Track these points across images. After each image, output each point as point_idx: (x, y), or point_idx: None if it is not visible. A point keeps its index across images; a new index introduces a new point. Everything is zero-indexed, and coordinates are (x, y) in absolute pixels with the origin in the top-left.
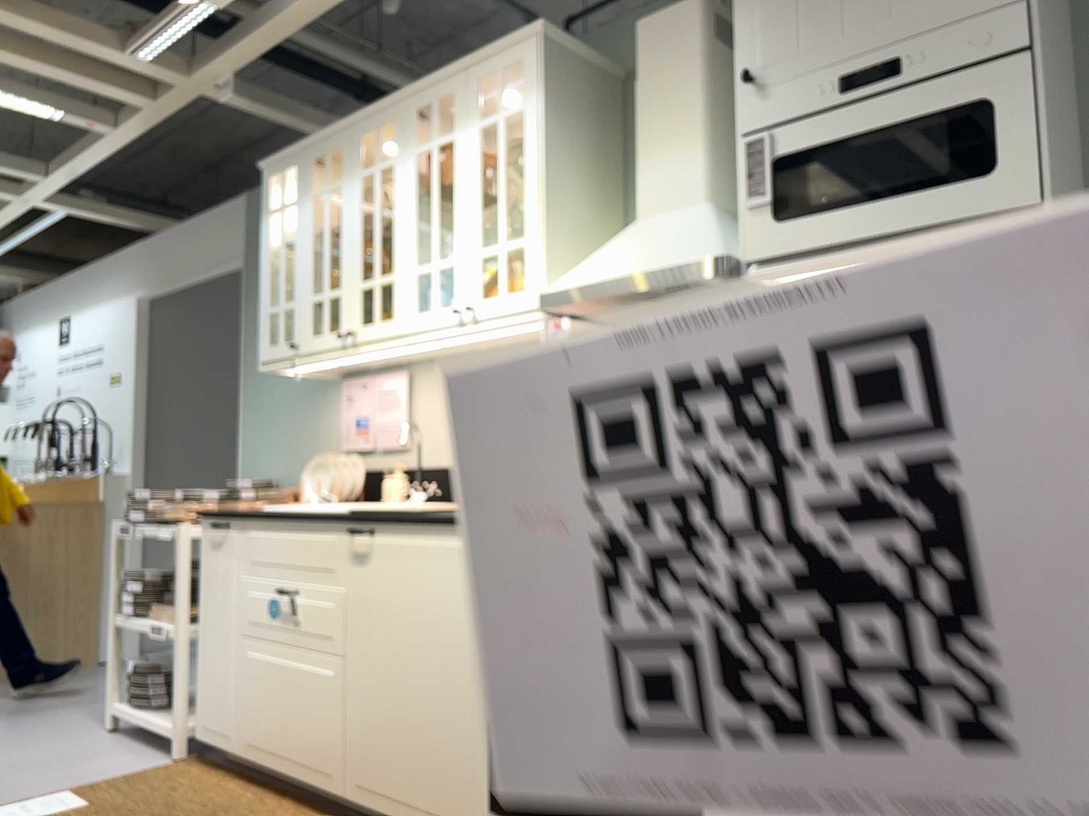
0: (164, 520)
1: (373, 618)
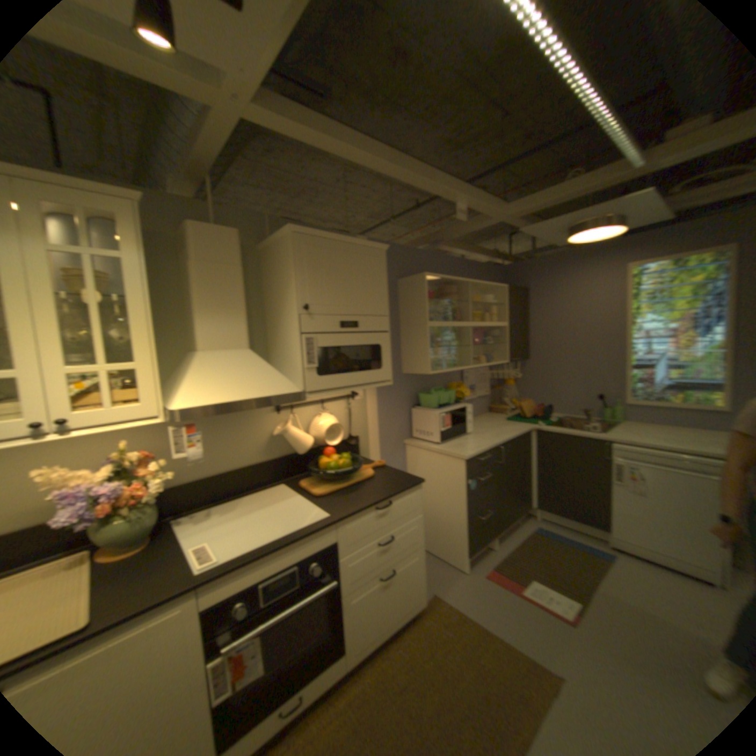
0: None
1: None
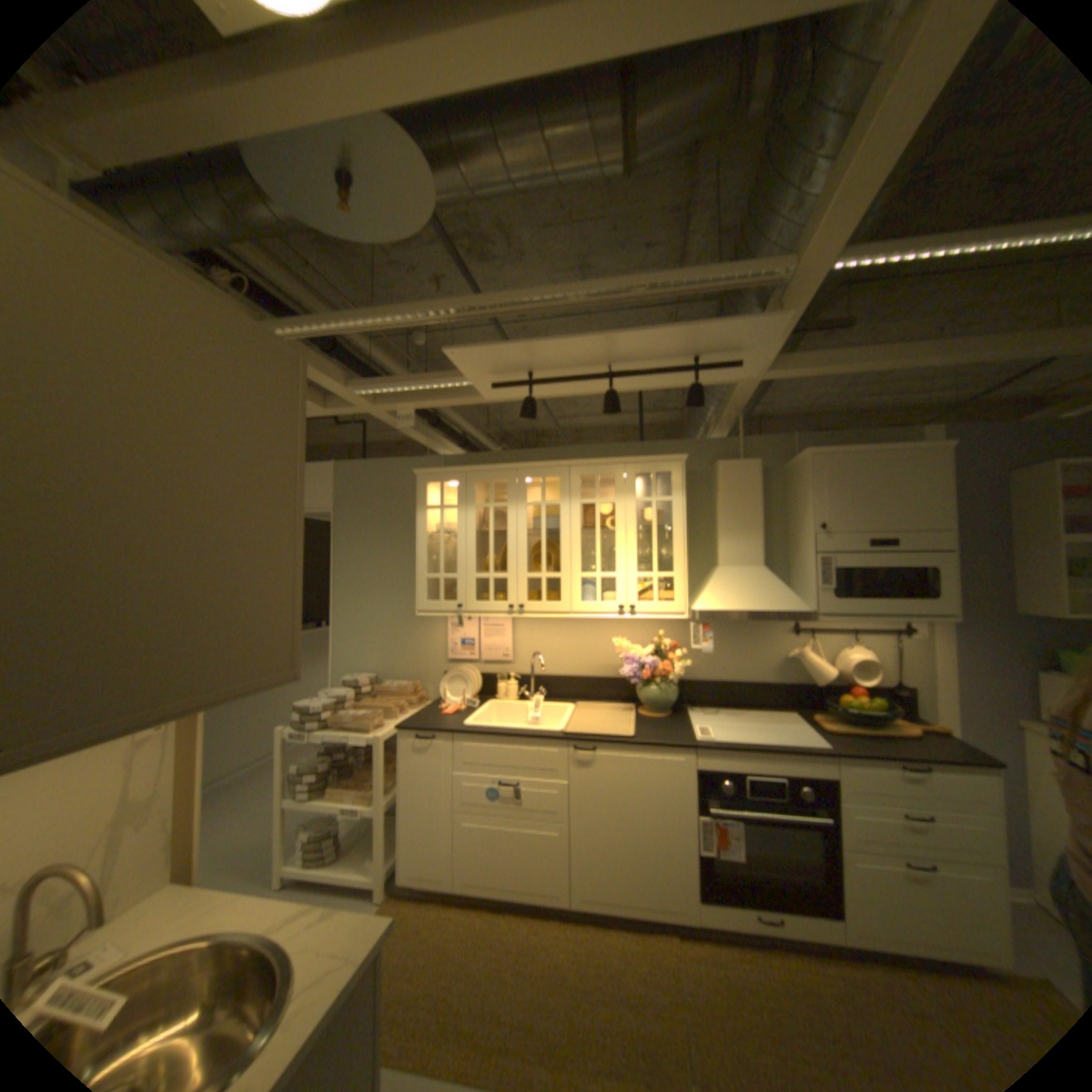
0: (340, 727)
1: (598, 801)
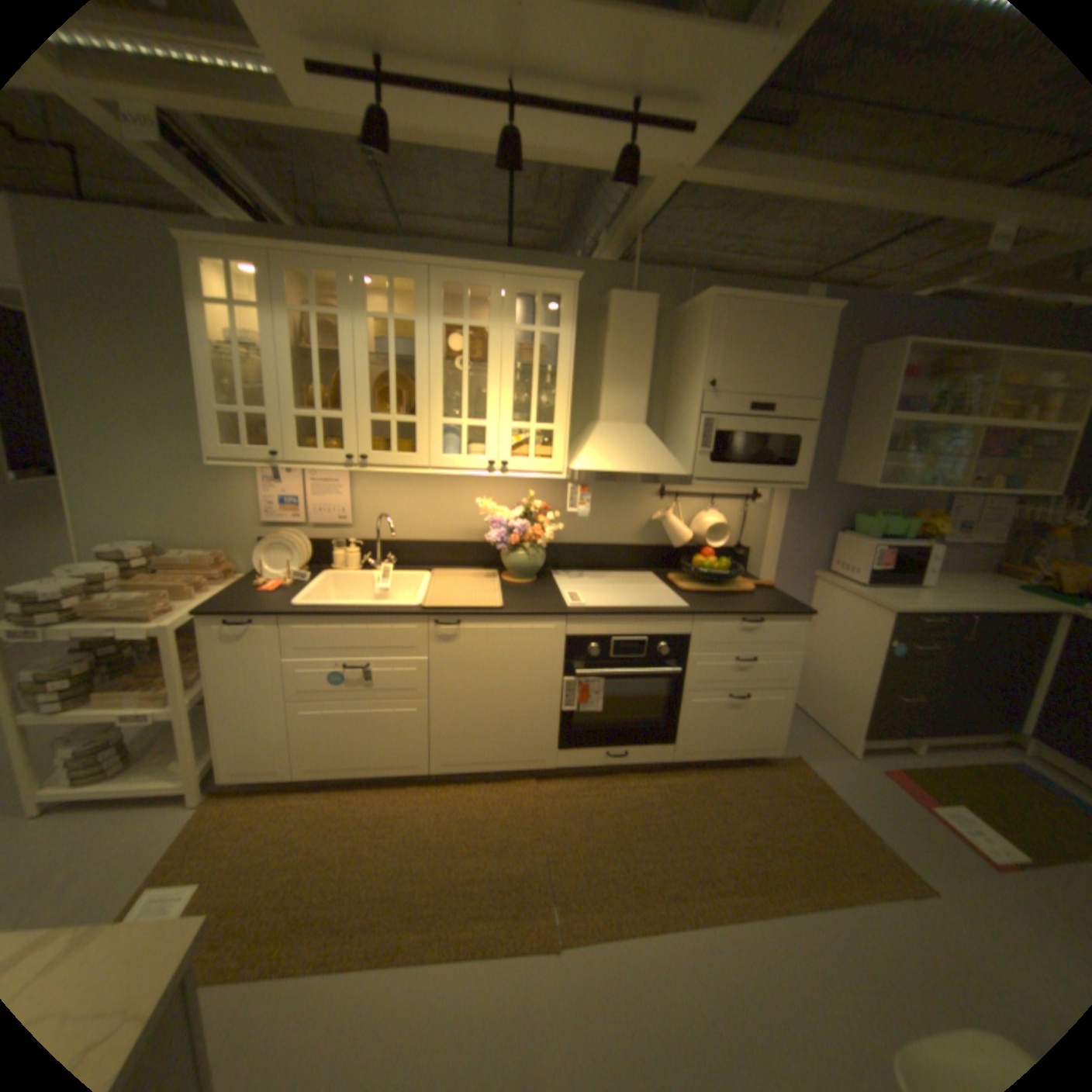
0: (98, 617)
1: (461, 672)
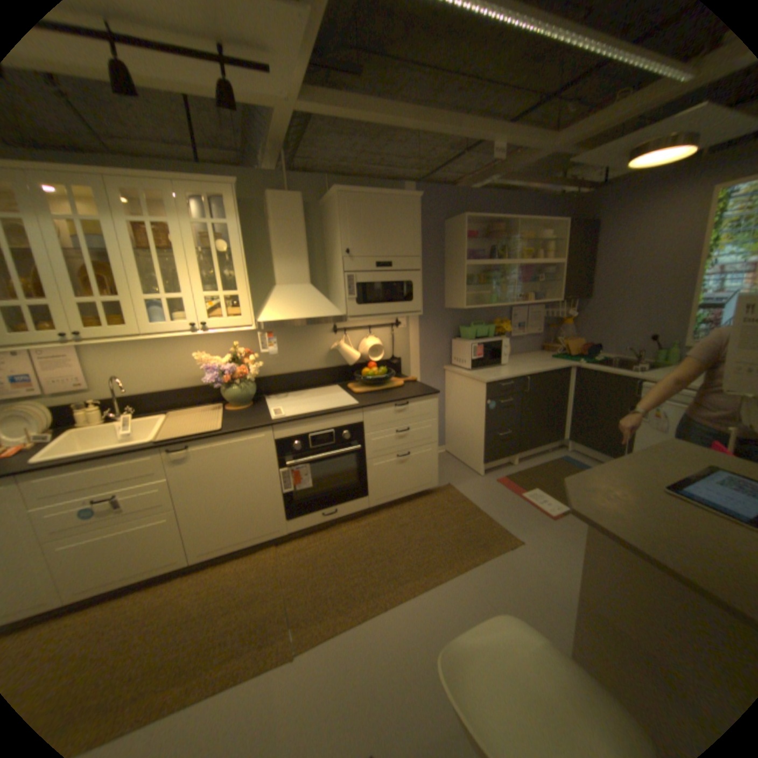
0: None
1: (197, 484)
